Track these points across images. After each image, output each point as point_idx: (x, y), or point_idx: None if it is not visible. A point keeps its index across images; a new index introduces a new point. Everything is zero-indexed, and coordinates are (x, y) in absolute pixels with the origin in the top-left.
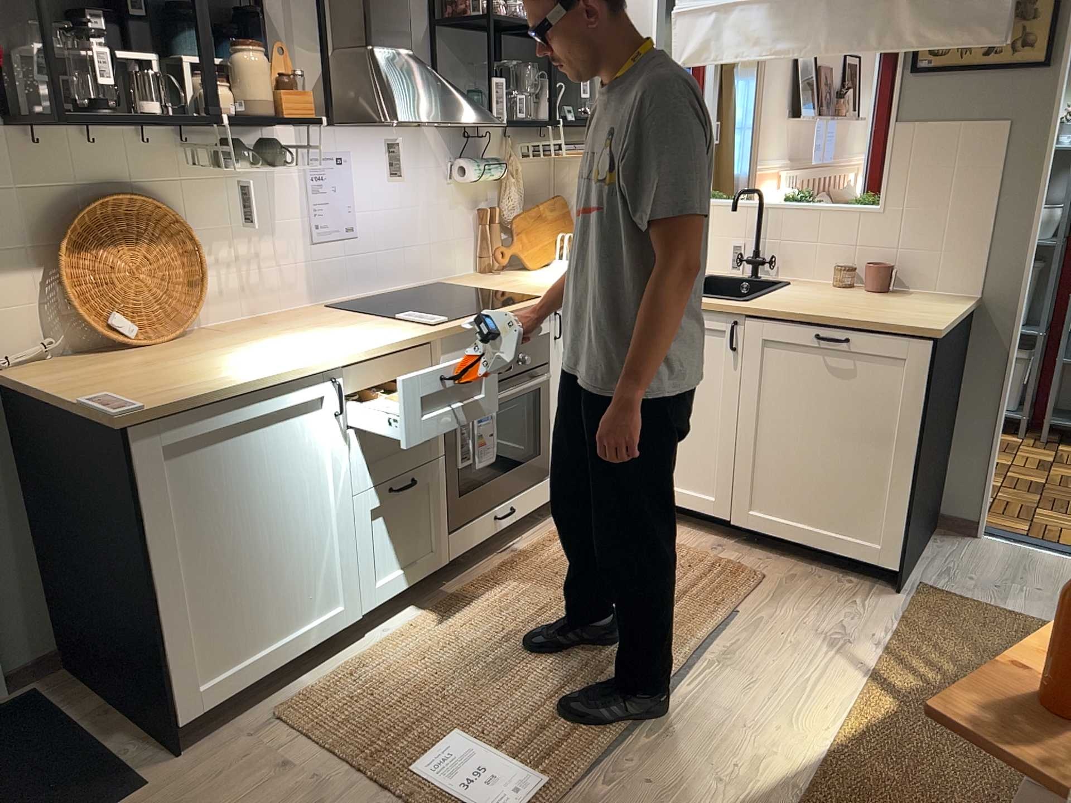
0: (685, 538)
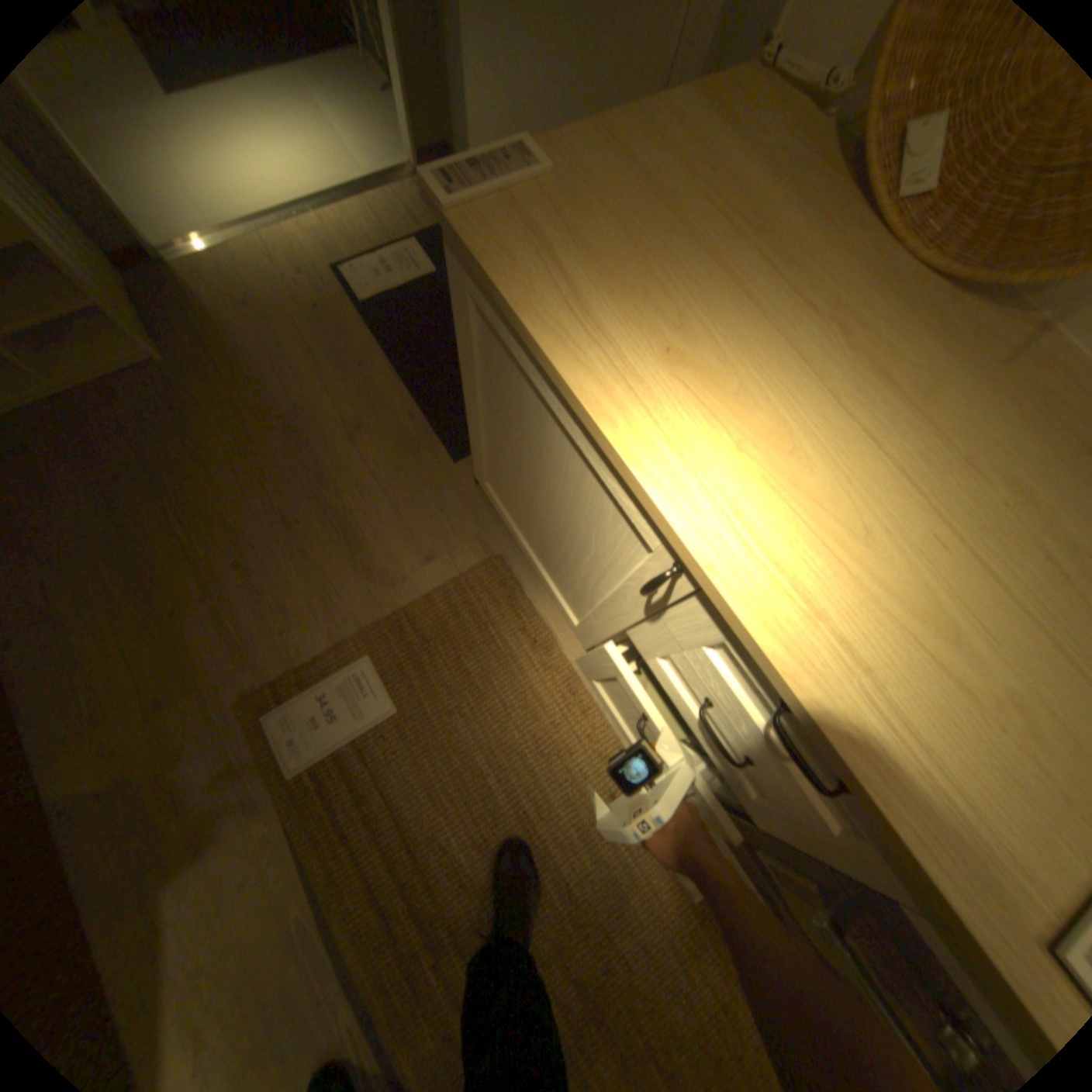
0: None
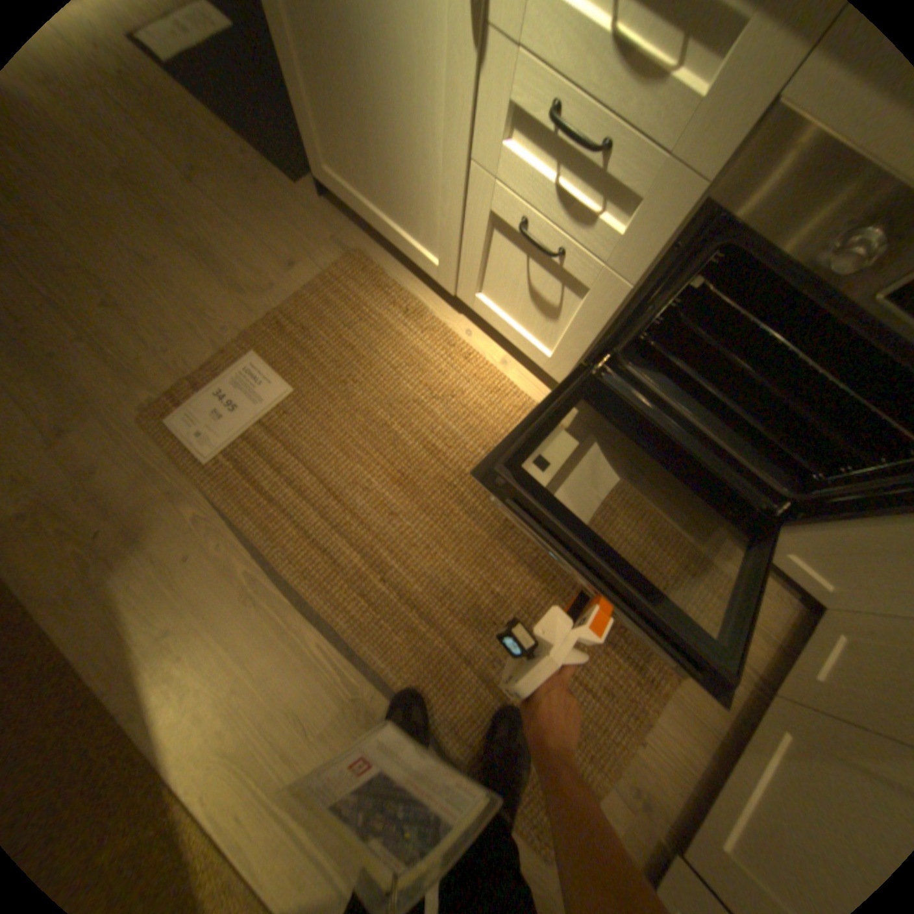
0: (671, 747)
